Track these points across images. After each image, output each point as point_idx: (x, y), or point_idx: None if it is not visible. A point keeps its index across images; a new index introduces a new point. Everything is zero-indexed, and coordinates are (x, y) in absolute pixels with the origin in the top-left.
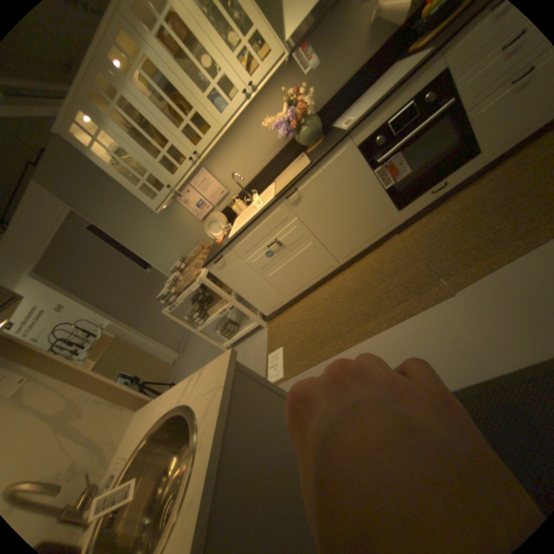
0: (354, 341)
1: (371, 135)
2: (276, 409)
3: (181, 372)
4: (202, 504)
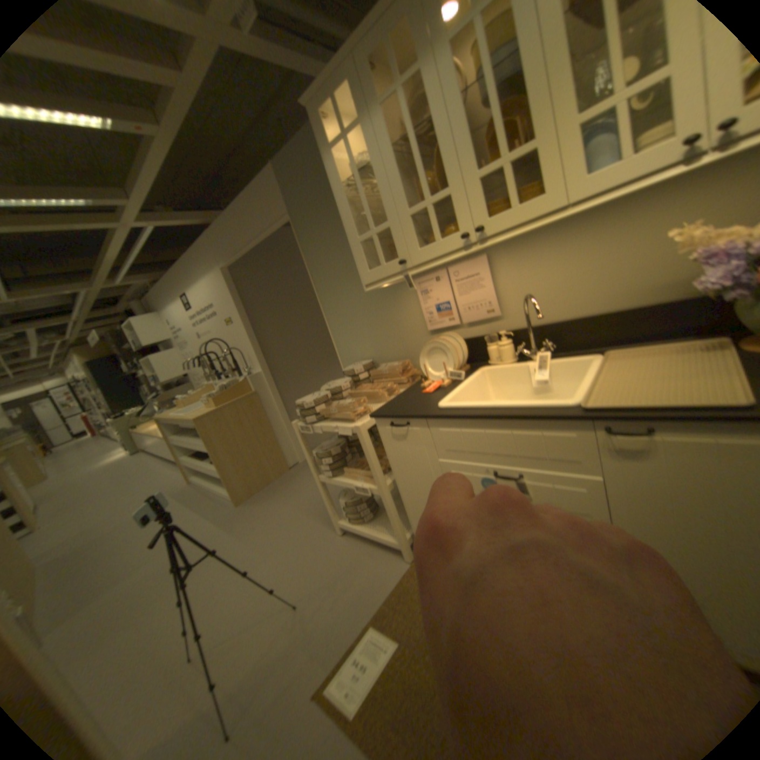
0: None
1: None
2: None
3: (286, 488)
4: None
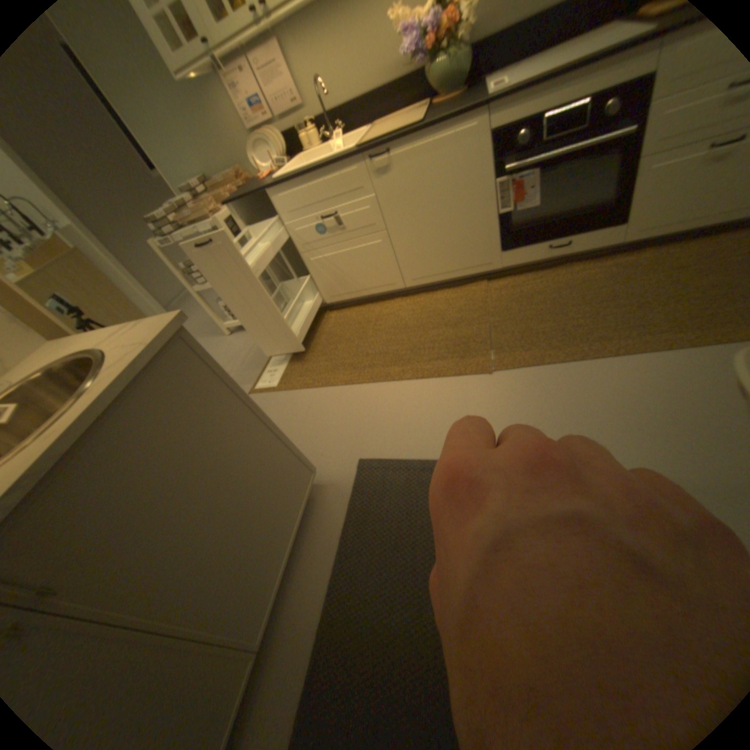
0: (369, 378)
1: (516, 121)
2: (217, 398)
3: None
4: (65, 437)
